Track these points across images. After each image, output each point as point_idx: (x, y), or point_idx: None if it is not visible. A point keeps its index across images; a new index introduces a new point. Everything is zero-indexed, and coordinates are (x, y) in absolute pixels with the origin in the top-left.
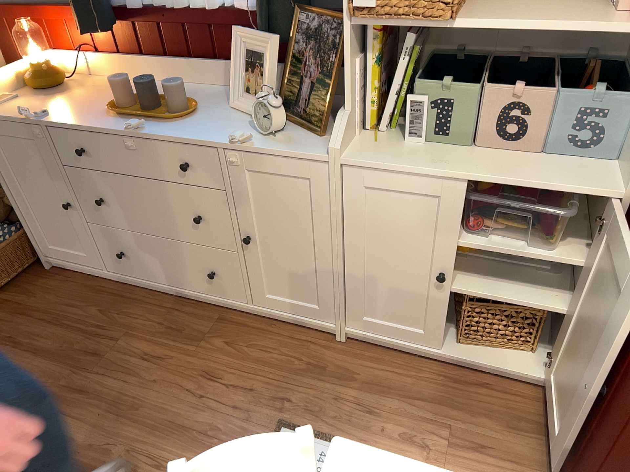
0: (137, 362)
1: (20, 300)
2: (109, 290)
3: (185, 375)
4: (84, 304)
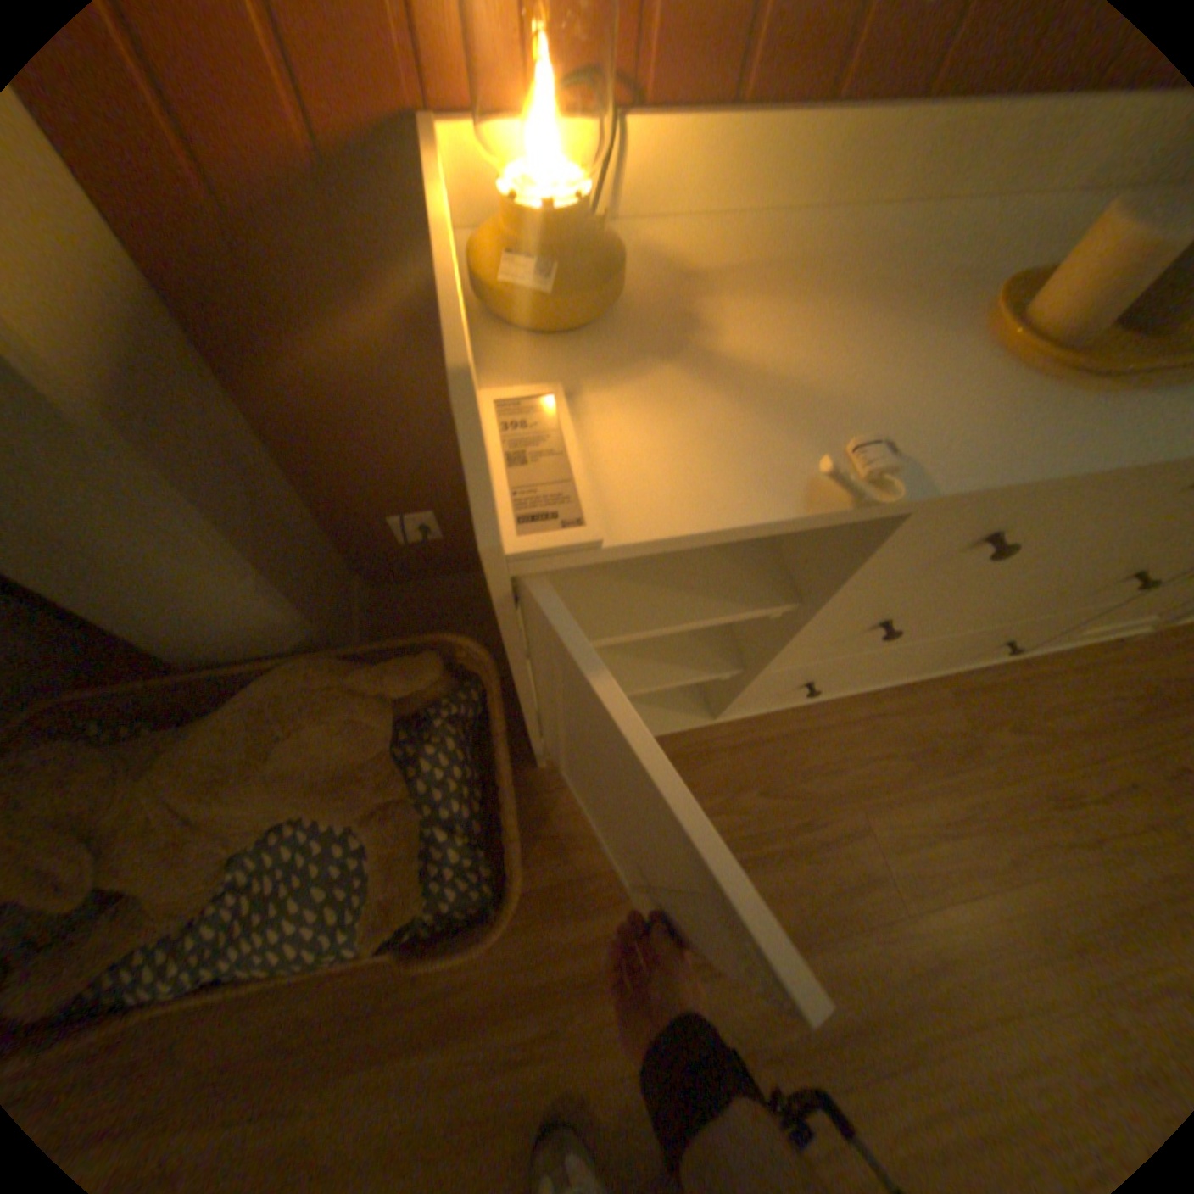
0: (952, 860)
1: (570, 883)
2: (721, 750)
3: (1039, 830)
4: (716, 808)
